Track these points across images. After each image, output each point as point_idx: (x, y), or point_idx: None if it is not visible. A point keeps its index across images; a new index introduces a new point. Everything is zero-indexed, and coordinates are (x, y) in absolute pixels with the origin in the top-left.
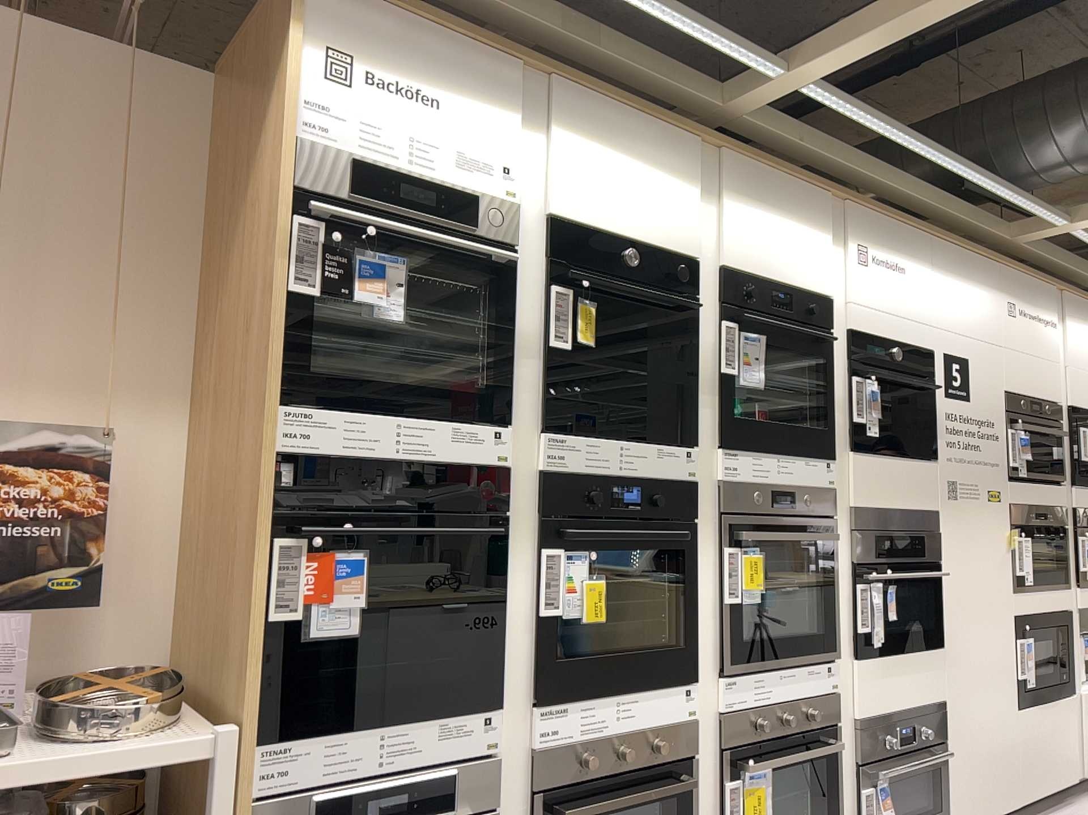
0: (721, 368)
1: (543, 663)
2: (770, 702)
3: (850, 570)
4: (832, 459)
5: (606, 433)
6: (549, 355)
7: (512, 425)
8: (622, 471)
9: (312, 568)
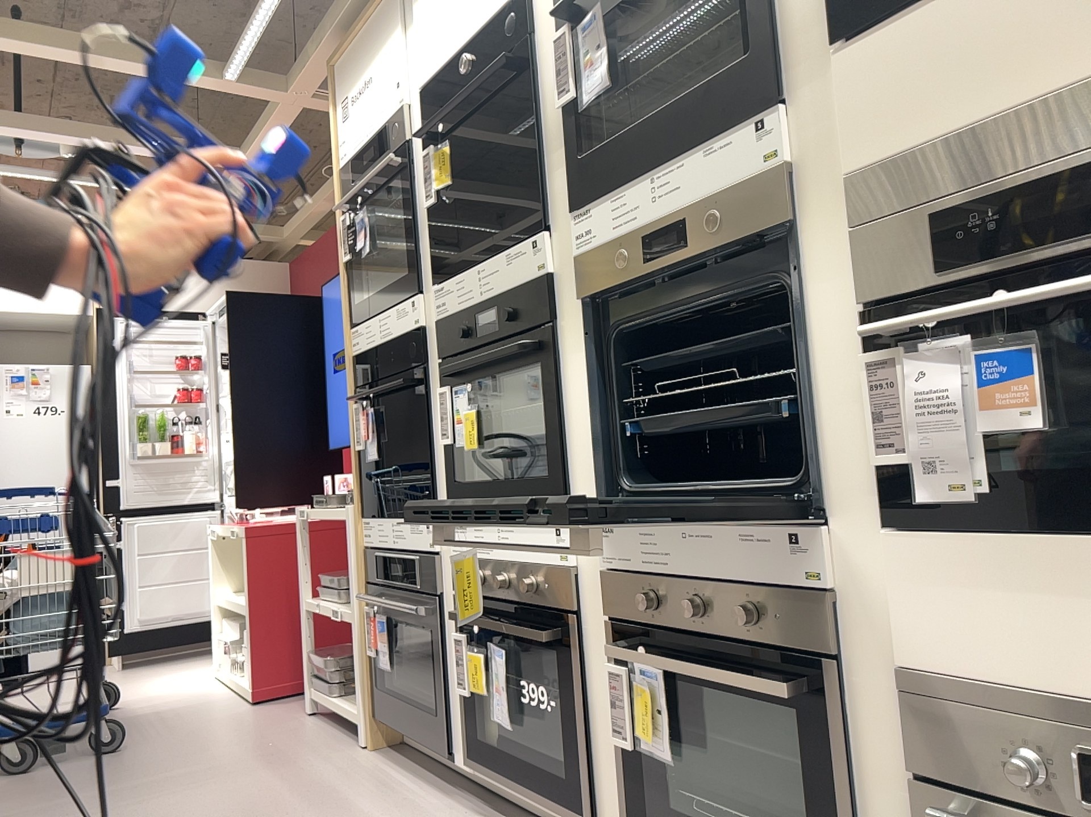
0: (560, 104)
1: (449, 485)
2: (673, 574)
3: (861, 326)
4: (772, 104)
5: (471, 263)
6: (432, 216)
7: (422, 290)
8: (479, 295)
9: (363, 420)
